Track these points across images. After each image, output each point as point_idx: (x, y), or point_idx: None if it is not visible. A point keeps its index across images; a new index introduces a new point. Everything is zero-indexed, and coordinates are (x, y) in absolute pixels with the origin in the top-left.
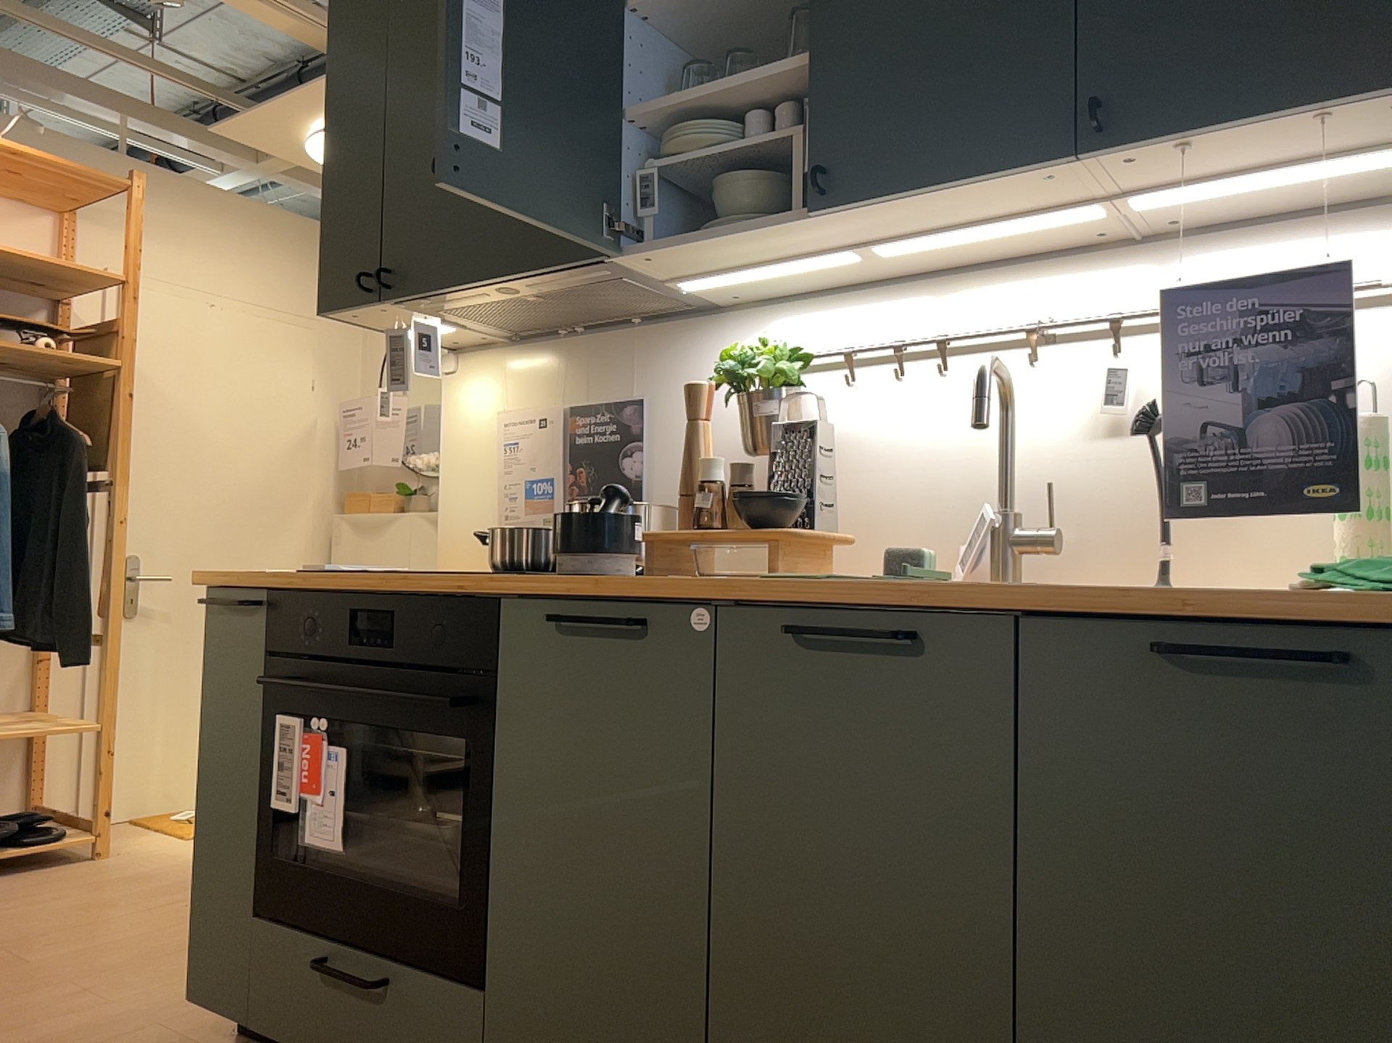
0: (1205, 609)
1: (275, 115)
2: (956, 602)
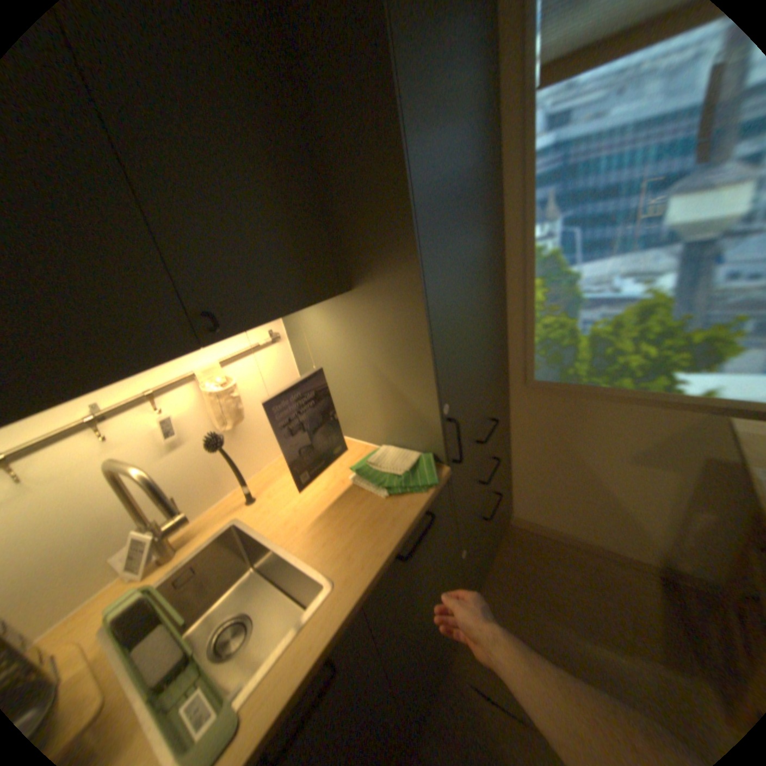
0: (405, 535)
1: None
2: (341, 628)
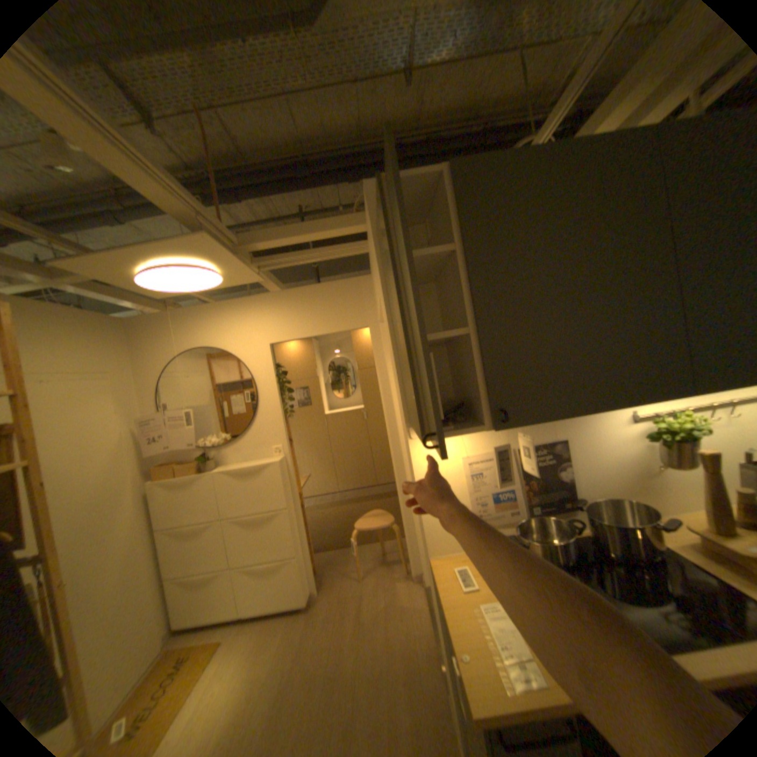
0: None
1: (121, 255)
2: None
